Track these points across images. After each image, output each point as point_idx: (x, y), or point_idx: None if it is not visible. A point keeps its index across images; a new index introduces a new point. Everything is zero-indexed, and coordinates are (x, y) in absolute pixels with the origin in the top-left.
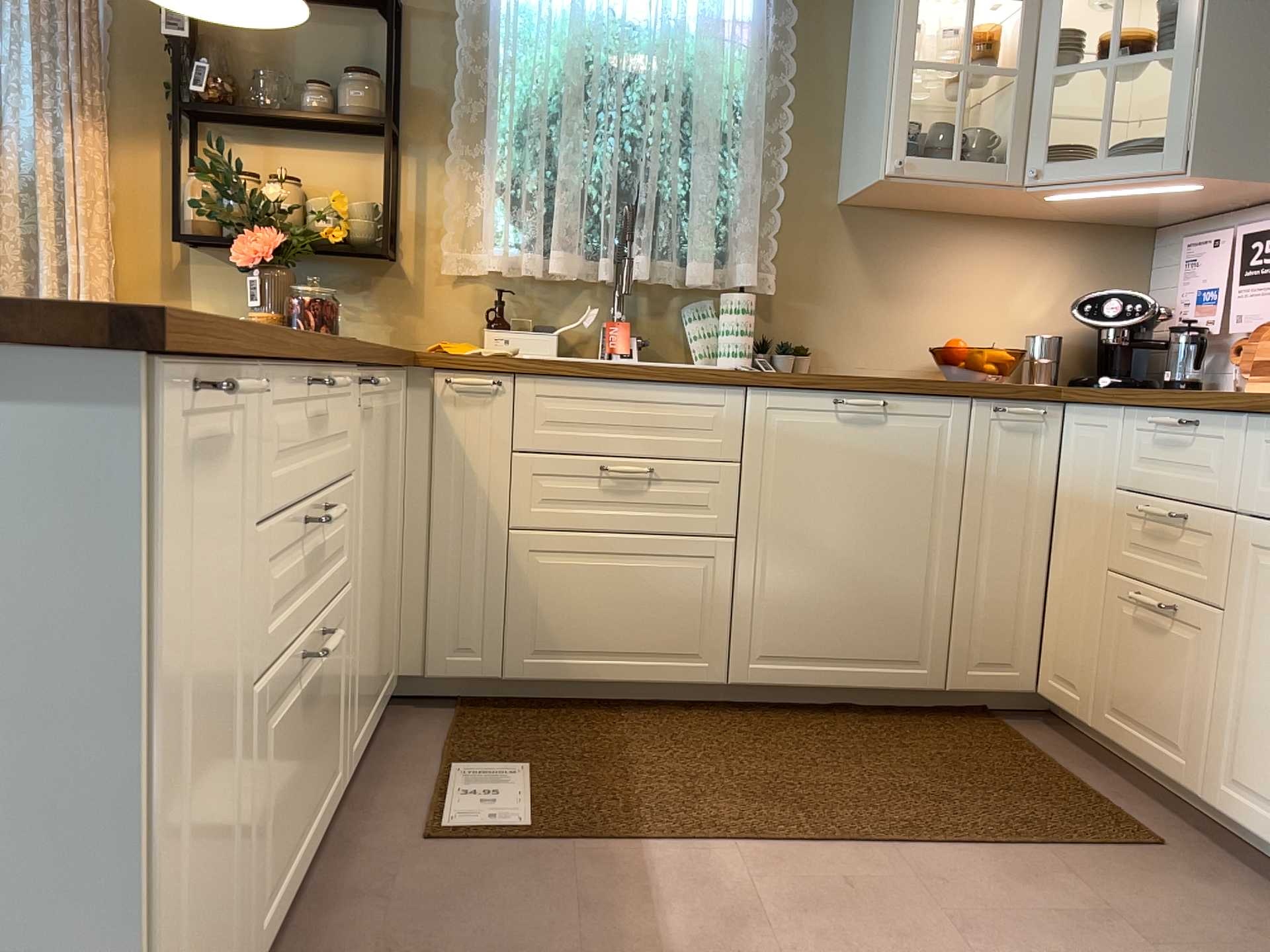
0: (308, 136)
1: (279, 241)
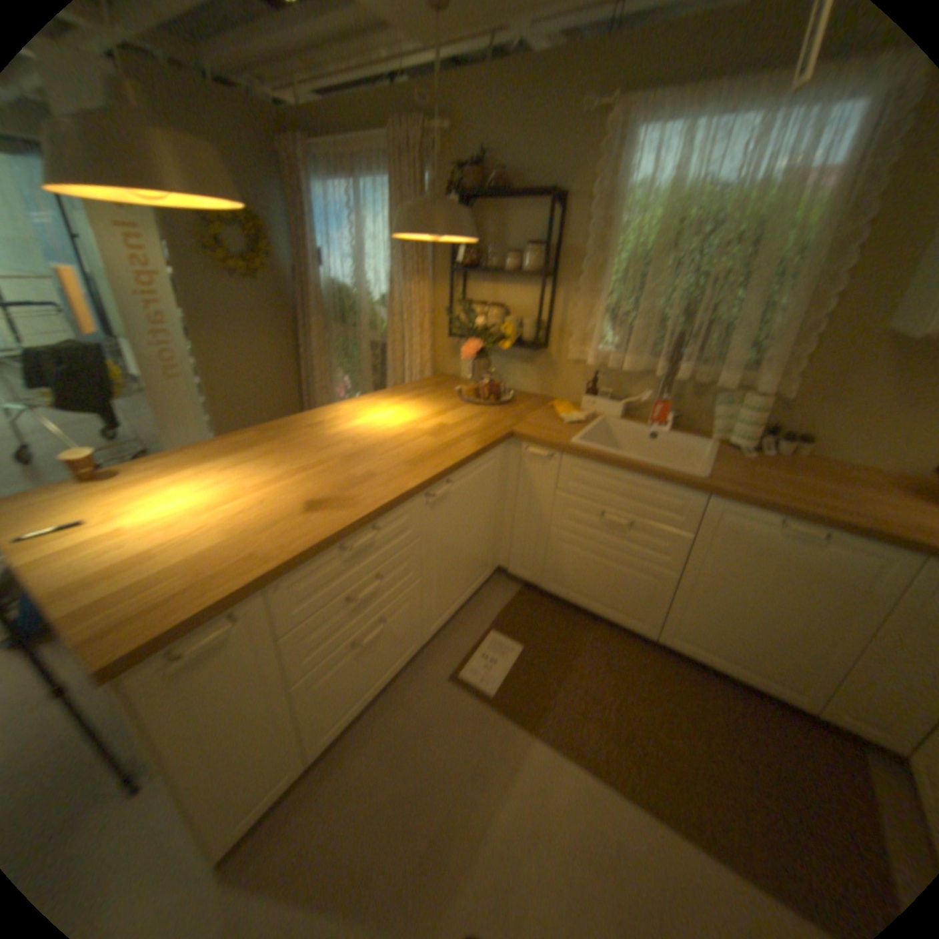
0: (510, 278)
1: (481, 345)
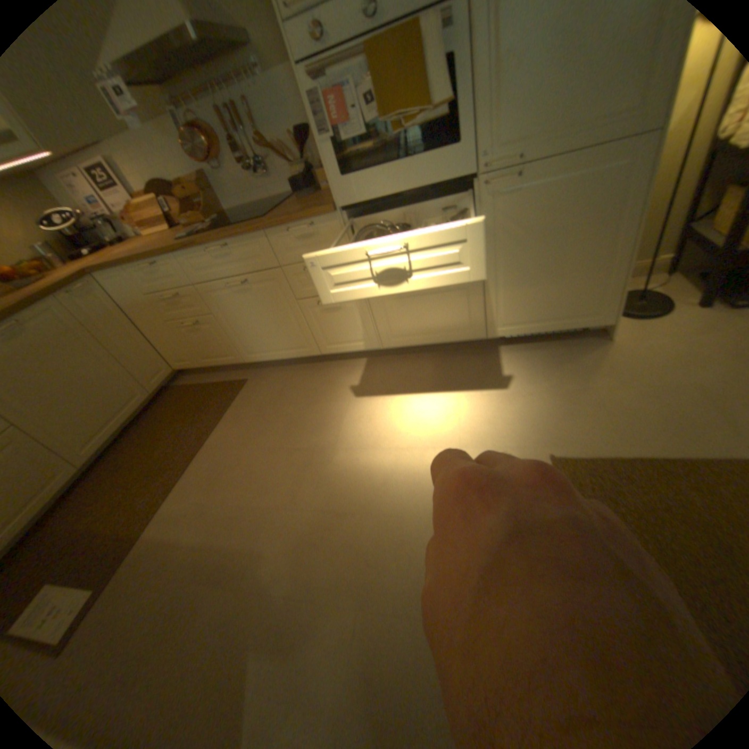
0: None
1: None
